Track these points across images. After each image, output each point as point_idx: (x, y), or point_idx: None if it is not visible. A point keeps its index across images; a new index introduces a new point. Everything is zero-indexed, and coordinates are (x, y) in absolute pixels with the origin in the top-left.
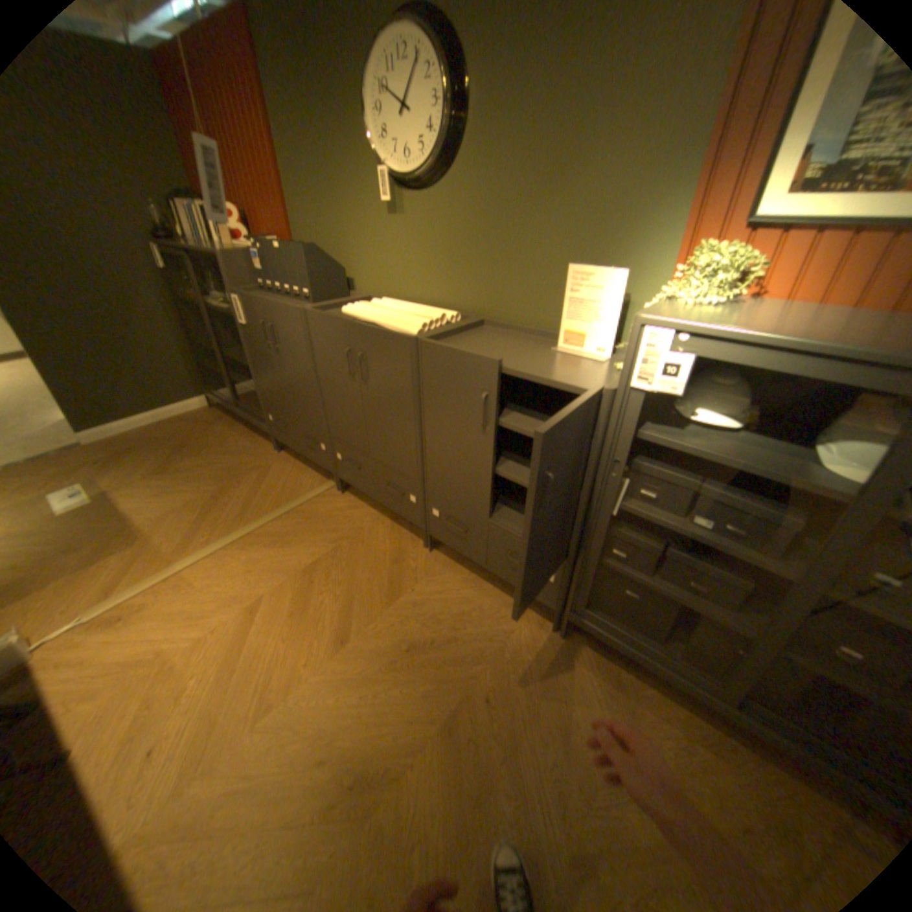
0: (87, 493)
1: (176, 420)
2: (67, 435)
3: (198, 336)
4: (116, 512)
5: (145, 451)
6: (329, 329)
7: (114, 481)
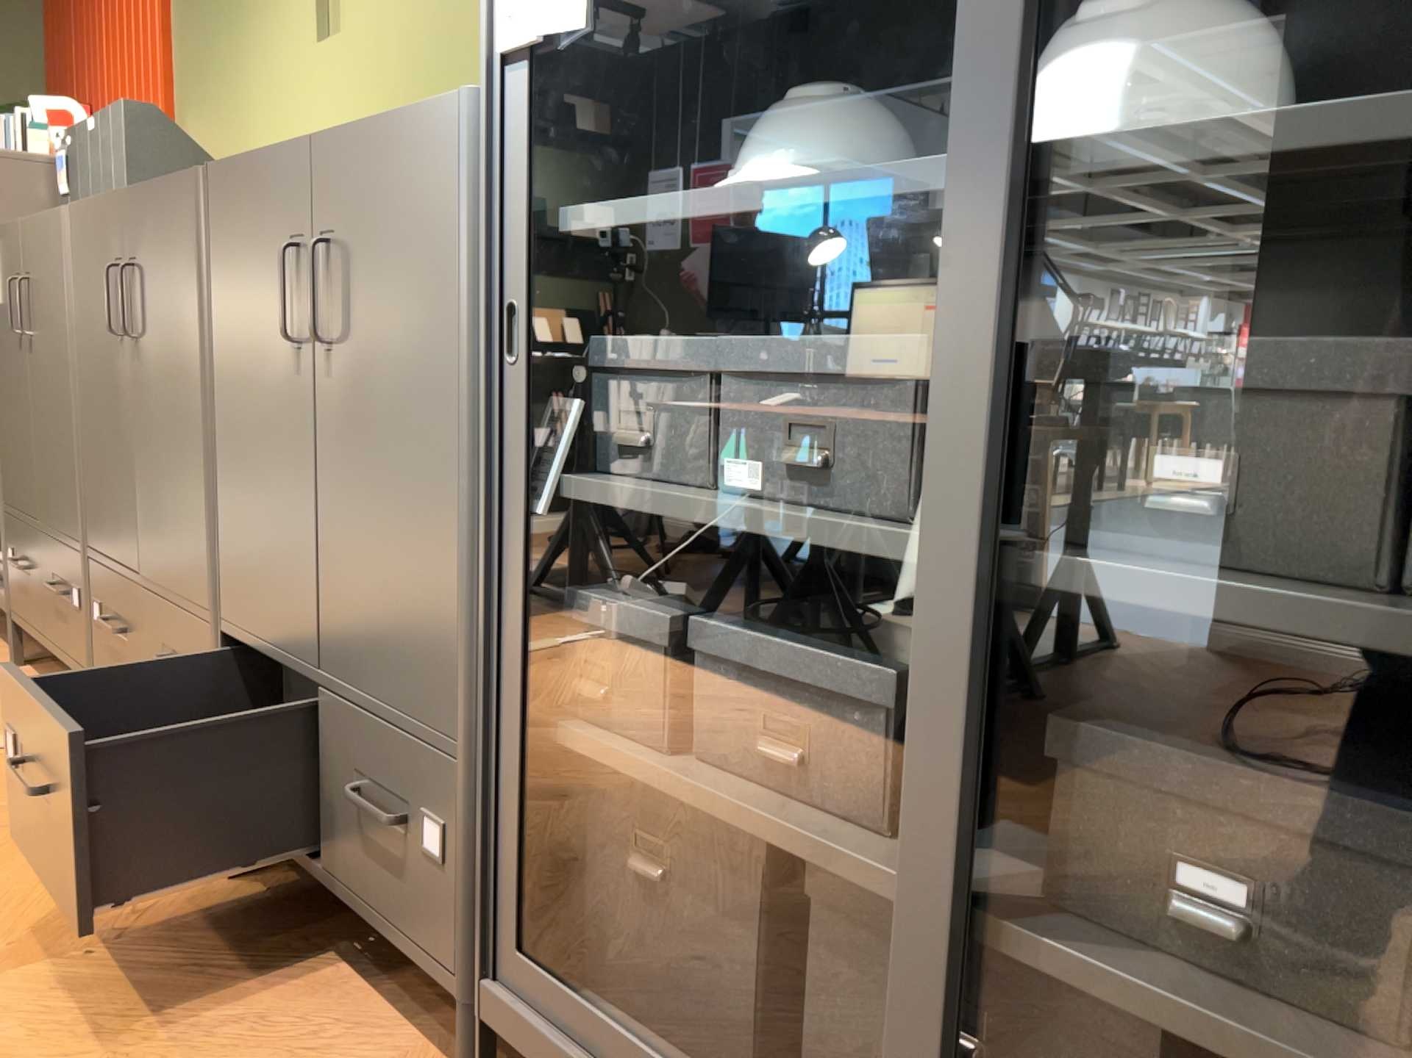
0: None
1: None
2: None
3: None
4: None
5: None
6: (96, 234)
7: None
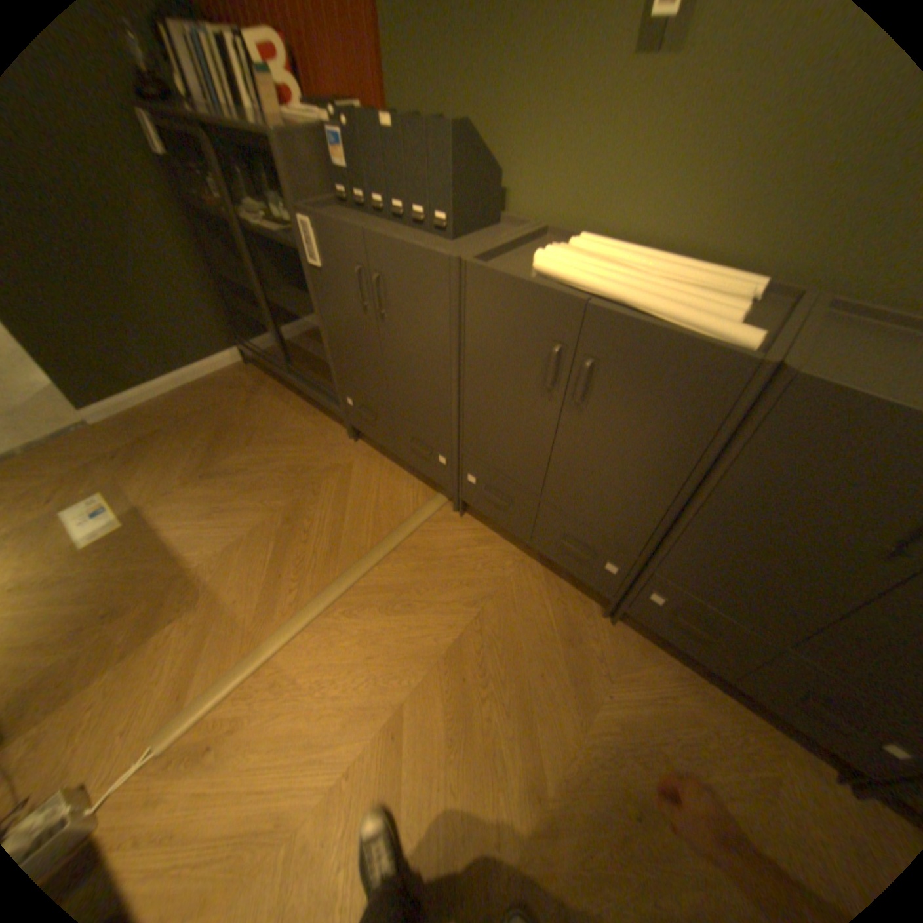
0: (112, 509)
1: (205, 385)
2: (66, 409)
3: (223, 265)
4: (158, 544)
5: (176, 437)
6: (515, 304)
7: (146, 490)
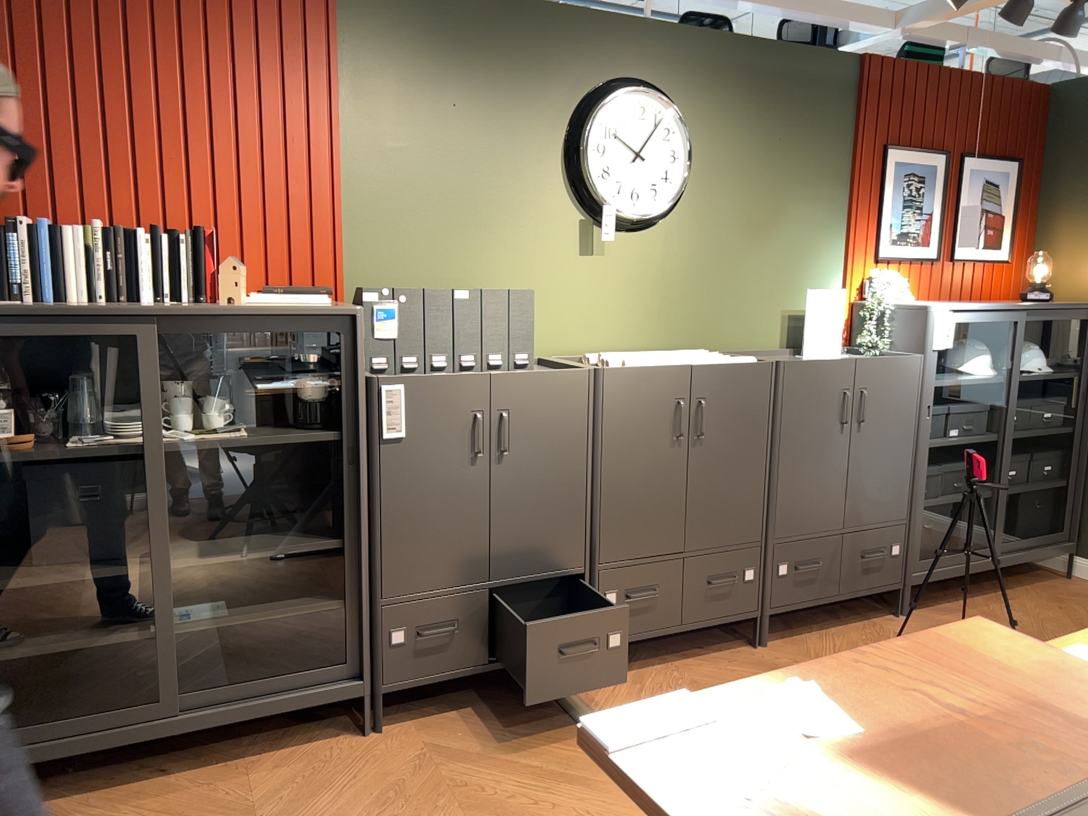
0: None
1: None
2: None
3: None
4: None
5: None
6: (647, 385)
7: None
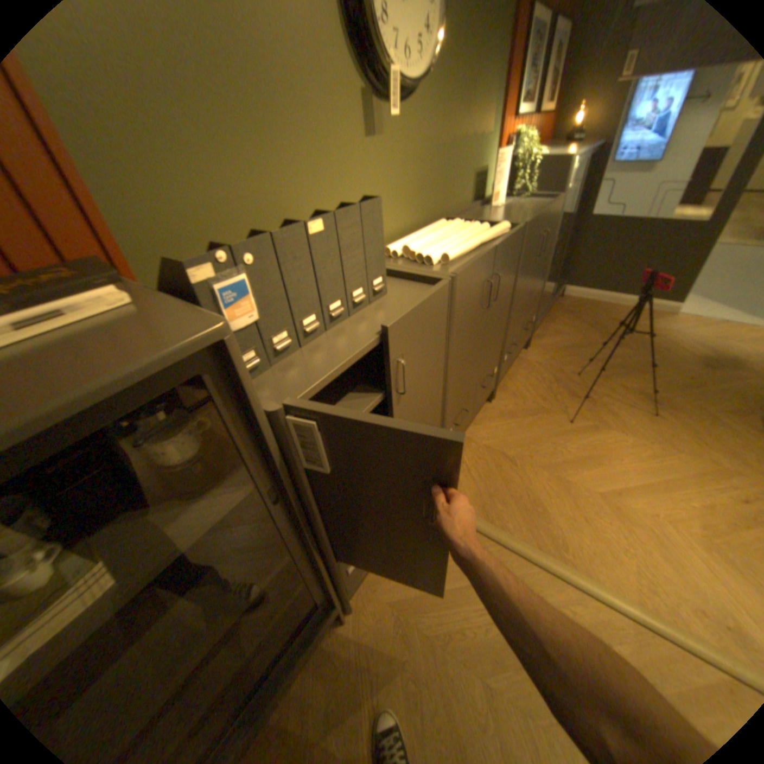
0: None
1: None
2: None
3: None
4: None
5: None
6: (476, 276)
7: None
